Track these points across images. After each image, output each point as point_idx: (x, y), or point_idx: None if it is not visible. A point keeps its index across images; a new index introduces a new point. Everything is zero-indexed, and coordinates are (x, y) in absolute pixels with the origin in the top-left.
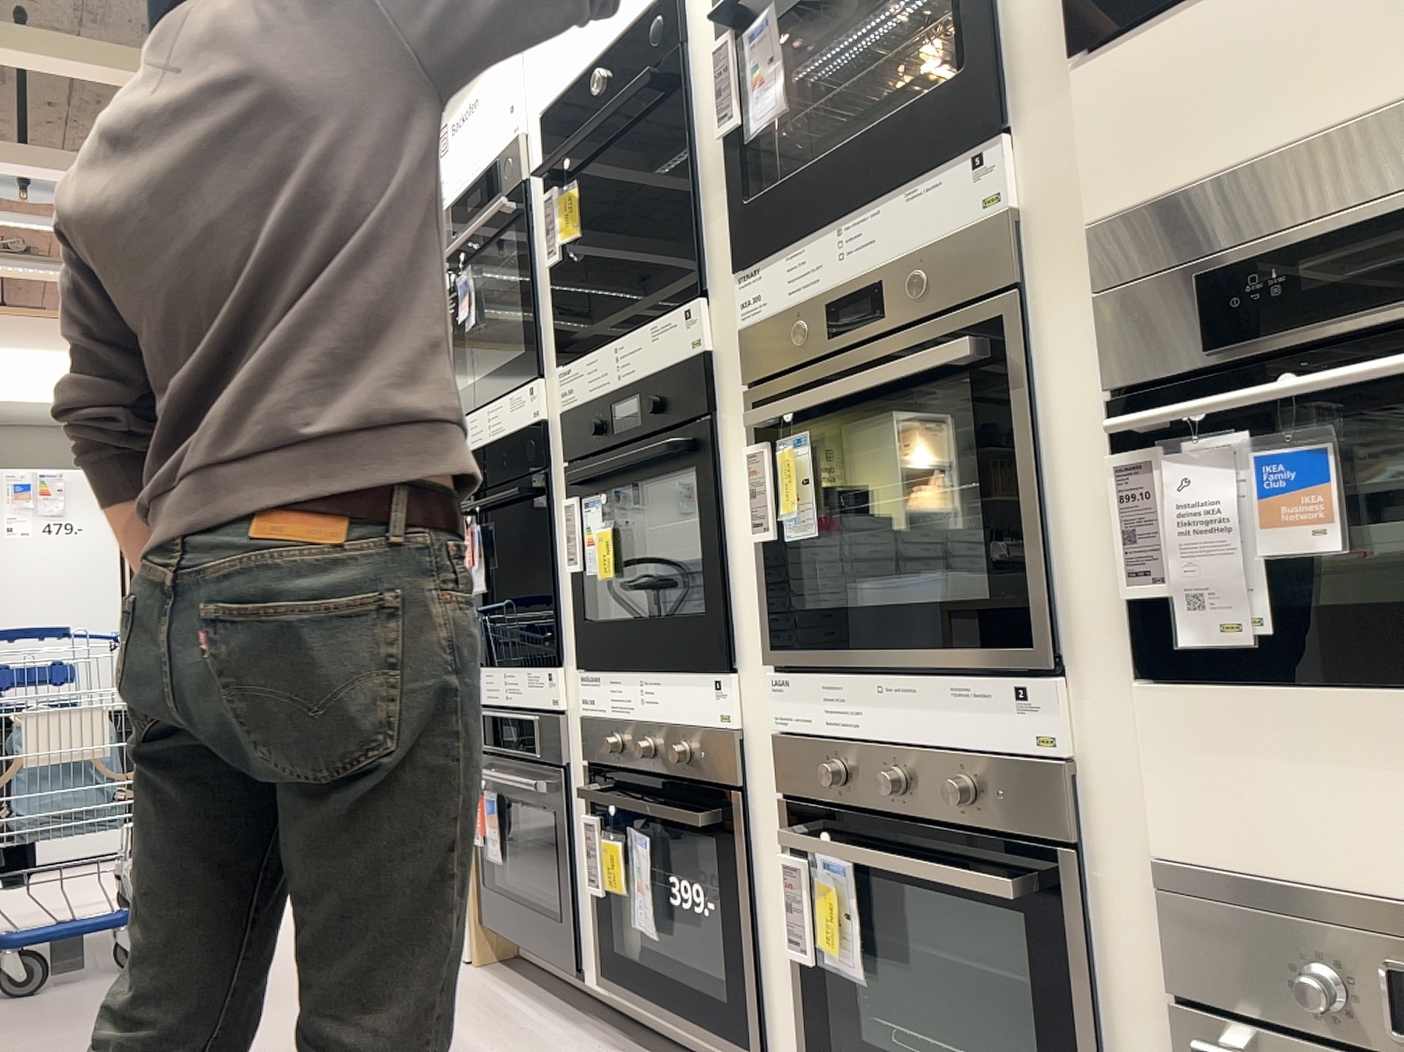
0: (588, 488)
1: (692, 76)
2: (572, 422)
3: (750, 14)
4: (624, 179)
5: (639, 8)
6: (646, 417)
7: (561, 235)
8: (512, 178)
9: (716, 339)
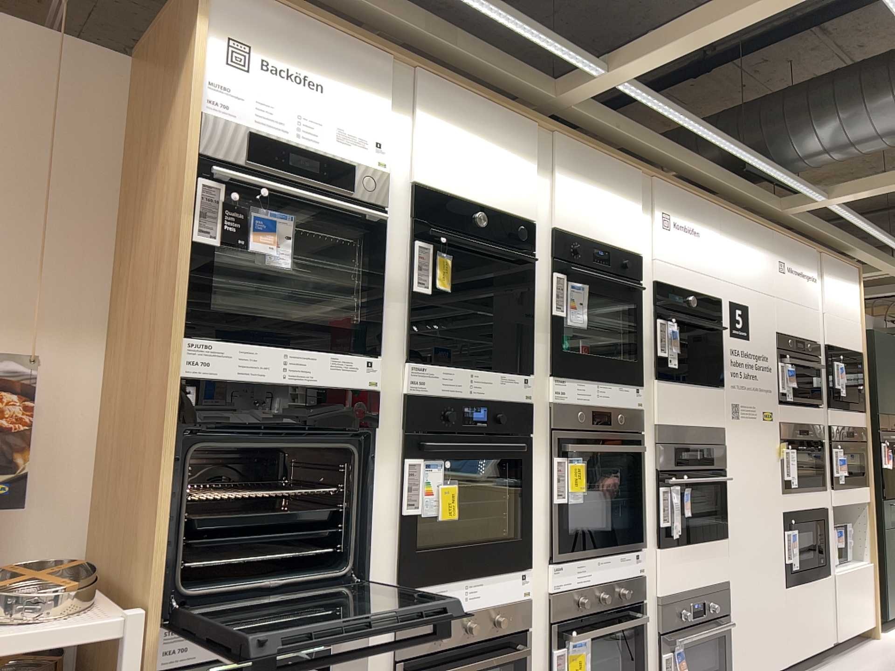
0: (434, 451)
1: (531, 272)
2: (424, 404)
3: (567, 278)
4: (466, 276)
5: (512, 215)
6: (491, 421)
7: (444, 286)
8: (380, 202)
9: (530, 397)
